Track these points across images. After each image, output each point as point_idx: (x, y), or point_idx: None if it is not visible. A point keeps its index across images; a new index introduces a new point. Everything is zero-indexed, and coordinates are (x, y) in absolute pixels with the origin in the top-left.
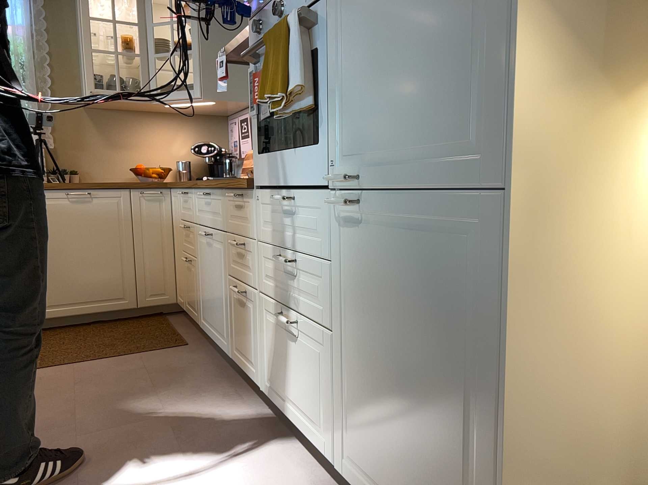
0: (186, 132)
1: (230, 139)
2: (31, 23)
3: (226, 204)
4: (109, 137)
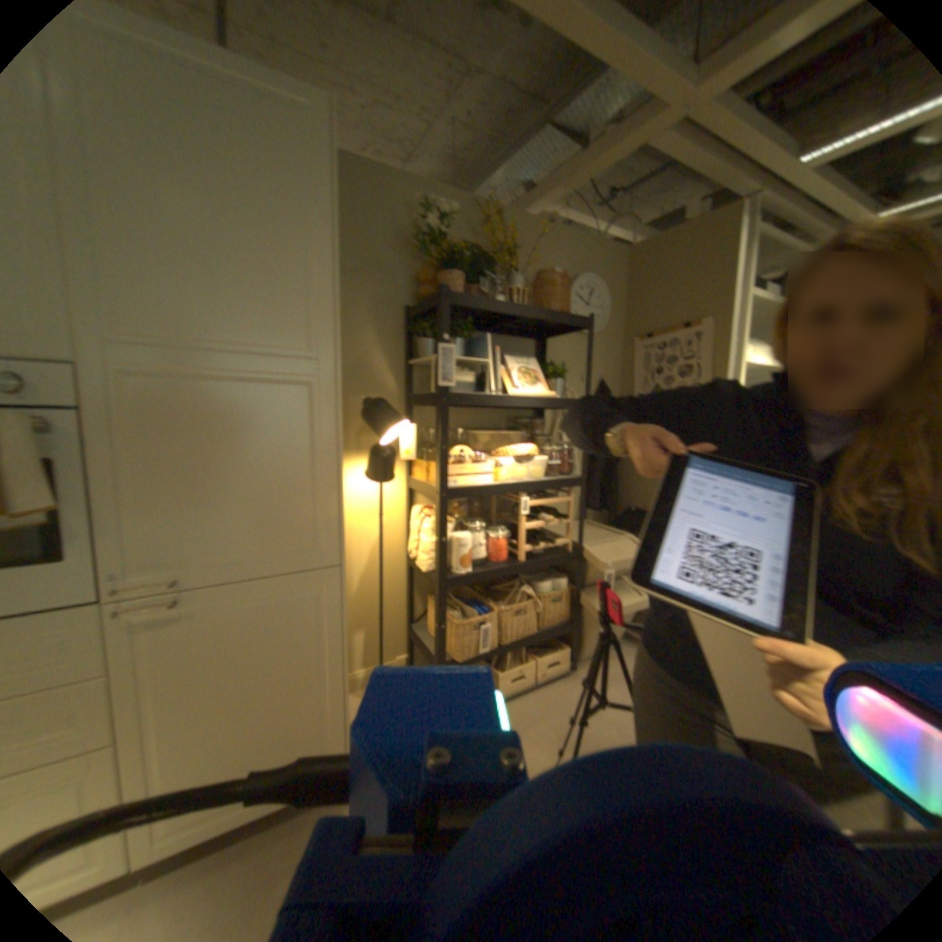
0: None
1: None
2: None
3: None
4: None
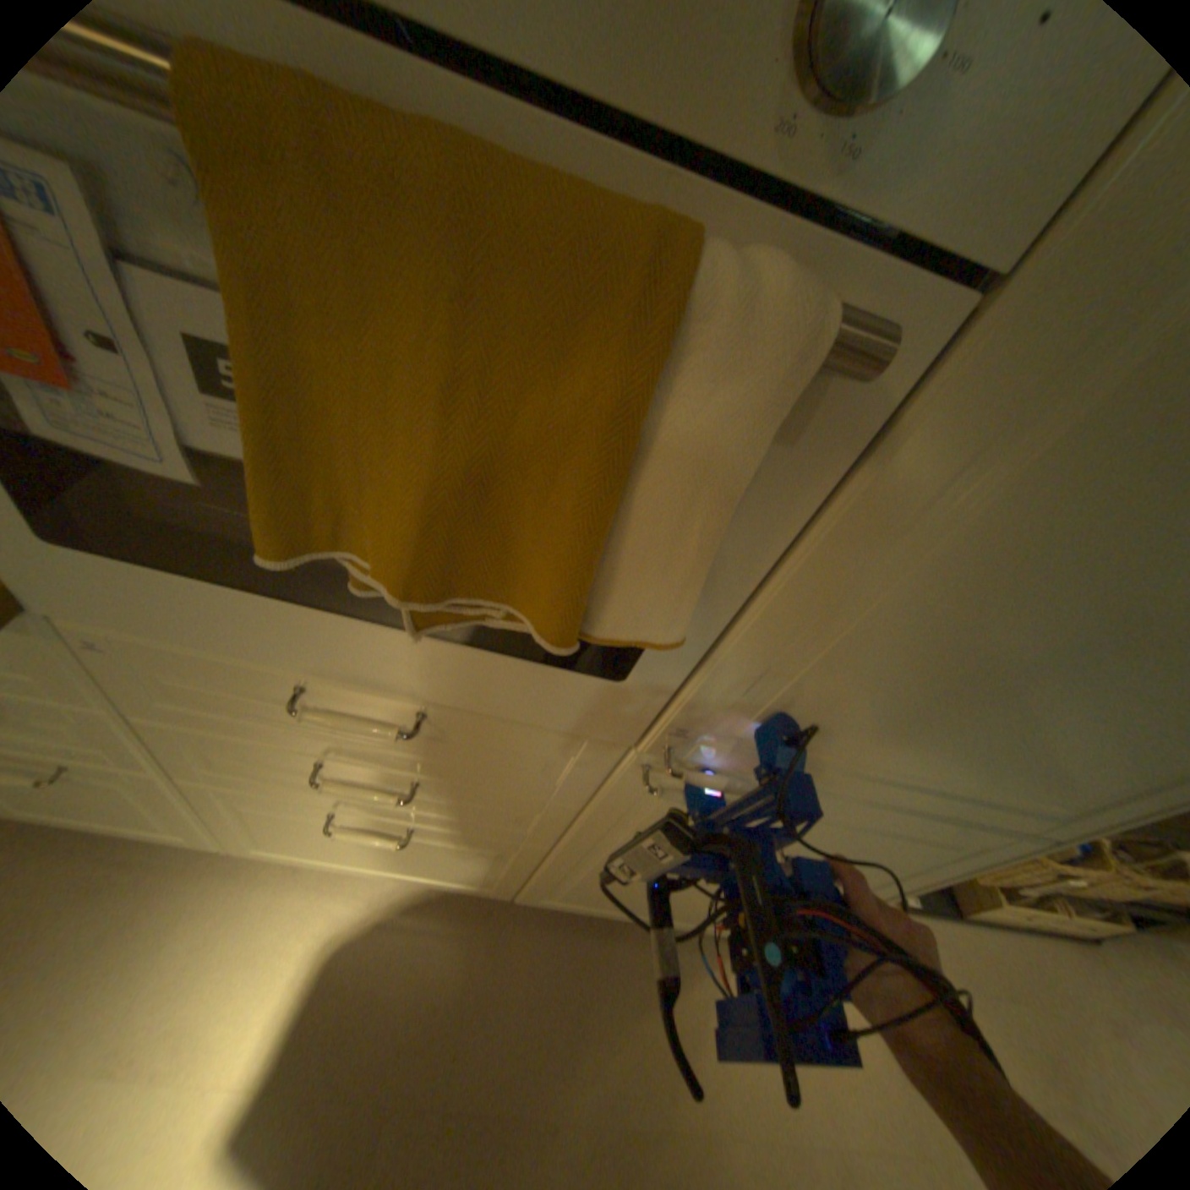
0: None
1: None
2: None
3: None
4: None
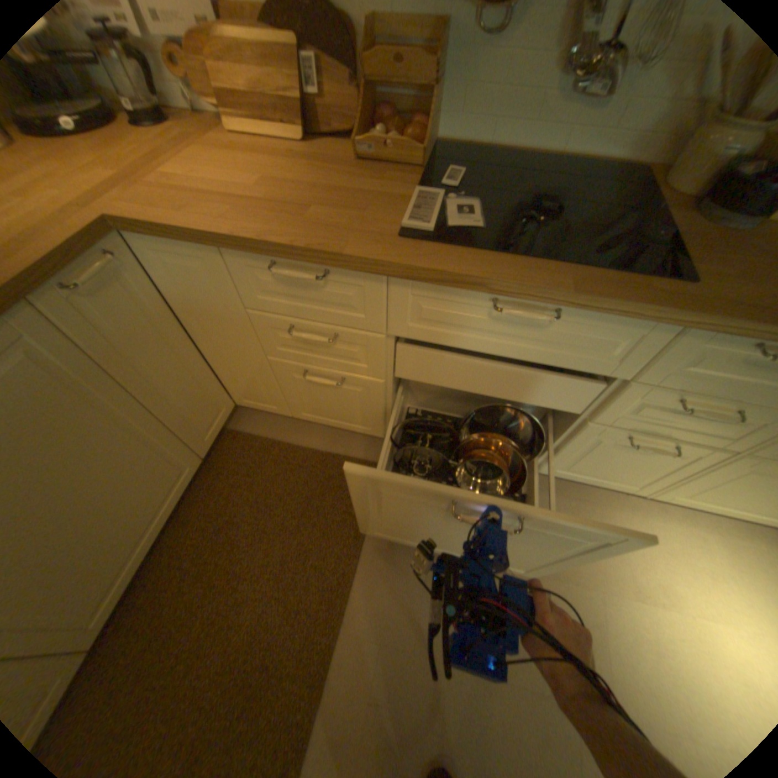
0: None
1: None
2: None
3: (666, 341)
4: None
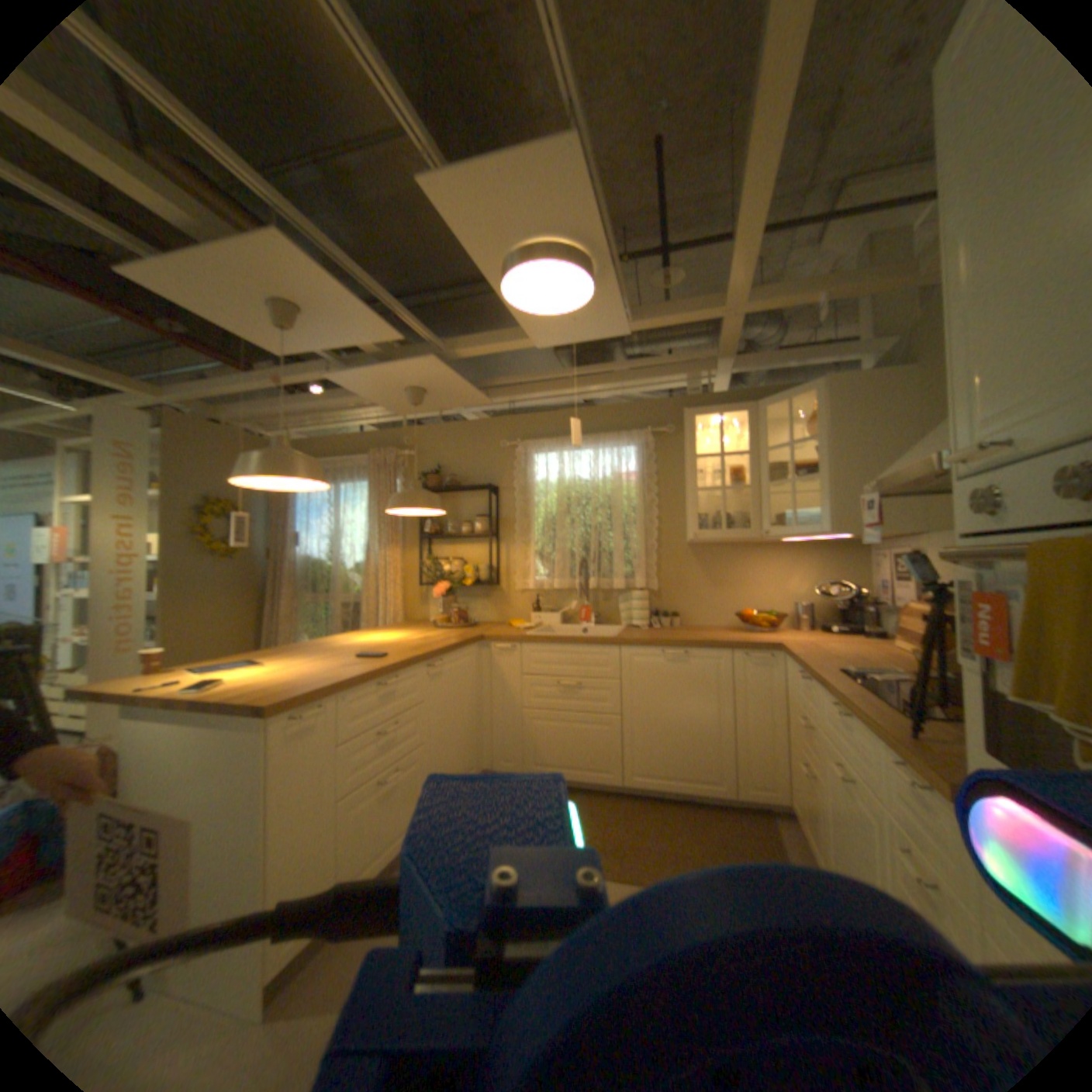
0: (809, 567)
1: (875, 574)
2: (643, 468)
3: (886, 761)
4: (714, 576)
